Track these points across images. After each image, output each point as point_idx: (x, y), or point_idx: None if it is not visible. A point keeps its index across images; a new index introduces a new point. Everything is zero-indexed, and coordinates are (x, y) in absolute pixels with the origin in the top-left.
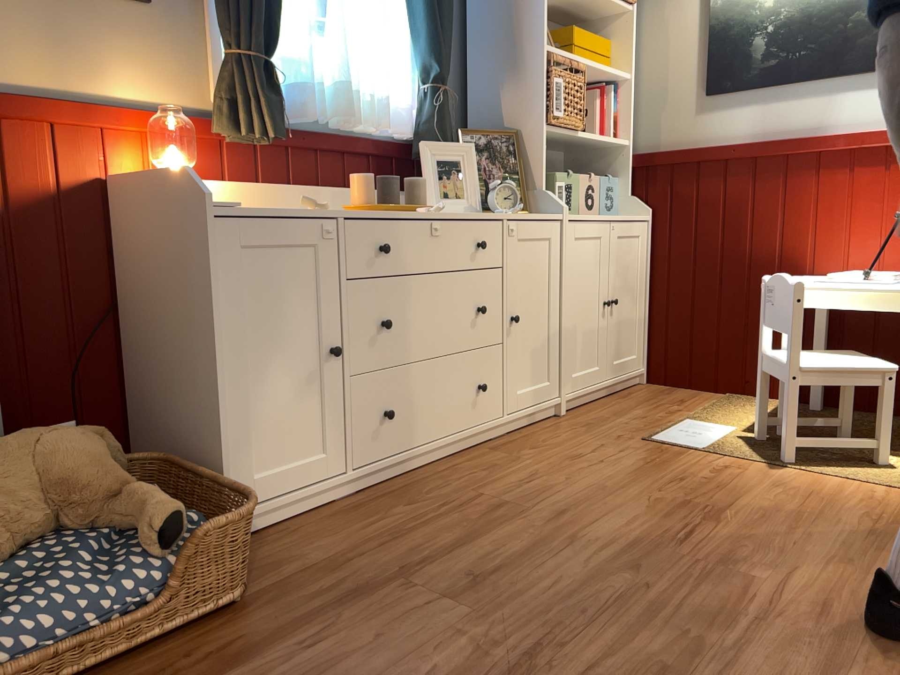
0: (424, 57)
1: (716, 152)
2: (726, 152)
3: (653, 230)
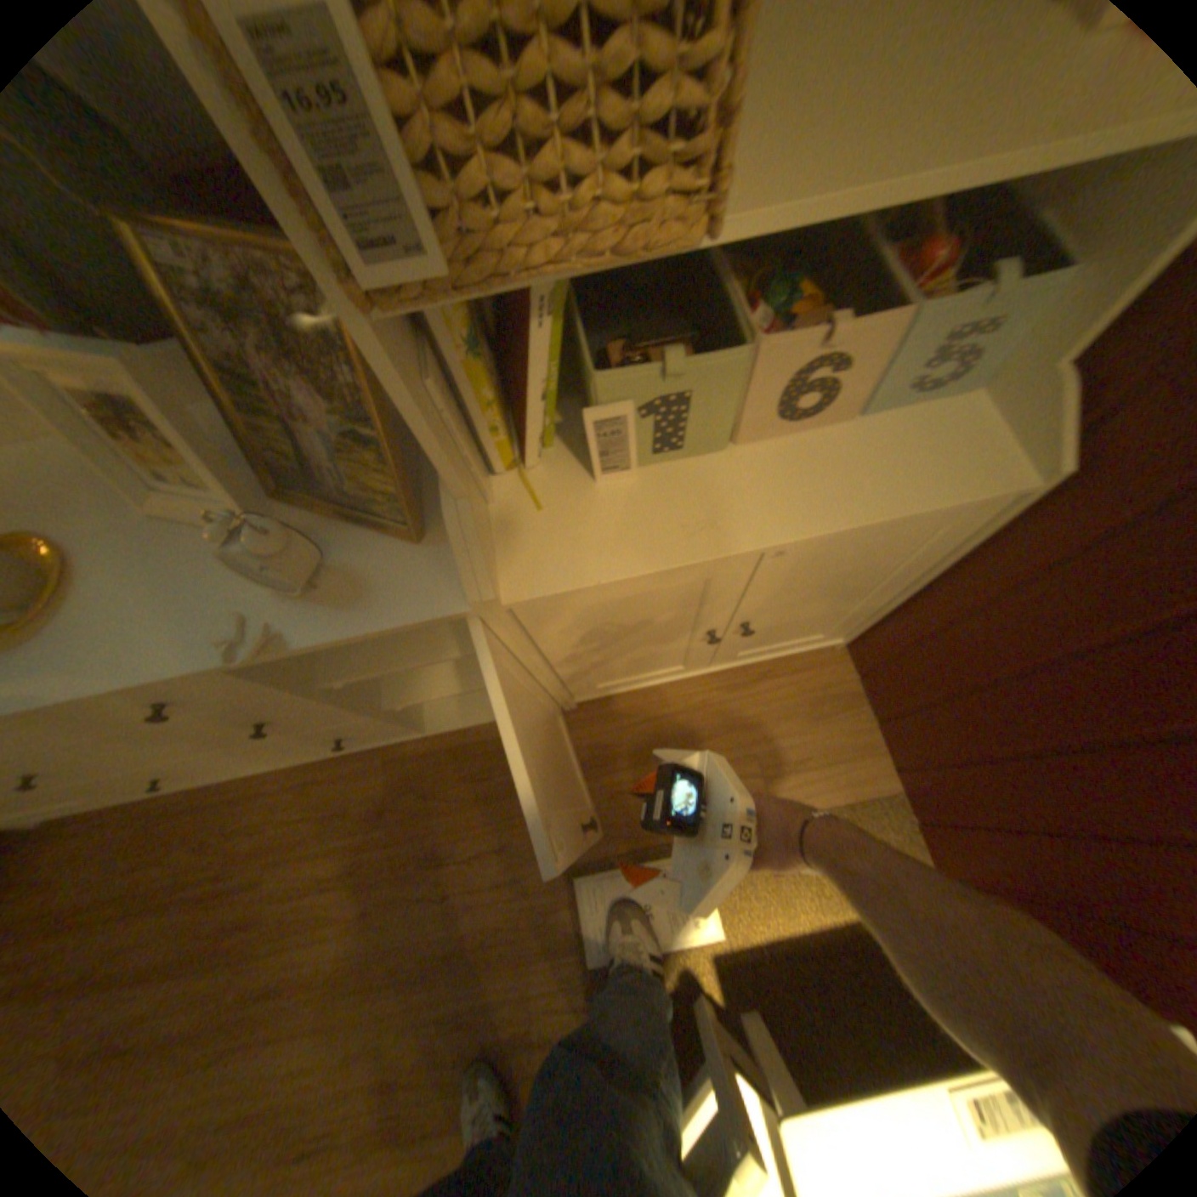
0: None
1: None
2: None
3: (1038, 513)
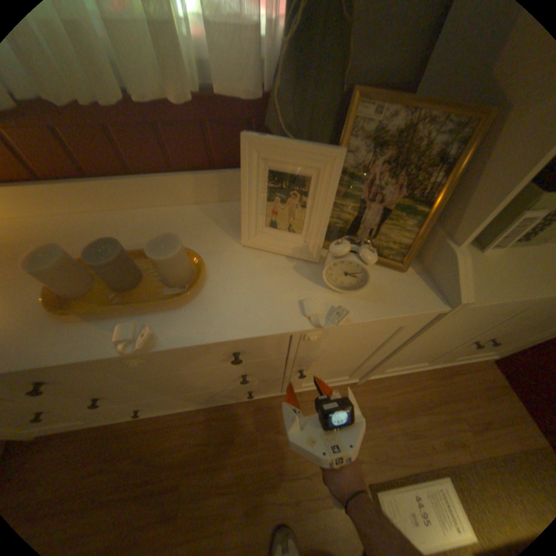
0: None
1: None
2: None
3: None
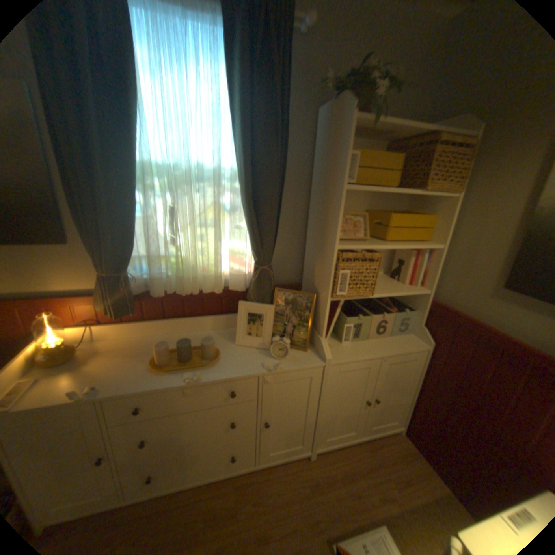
0: (252, 248)
1: (499, 339)
2: (507, 344)
3: (434, 357)
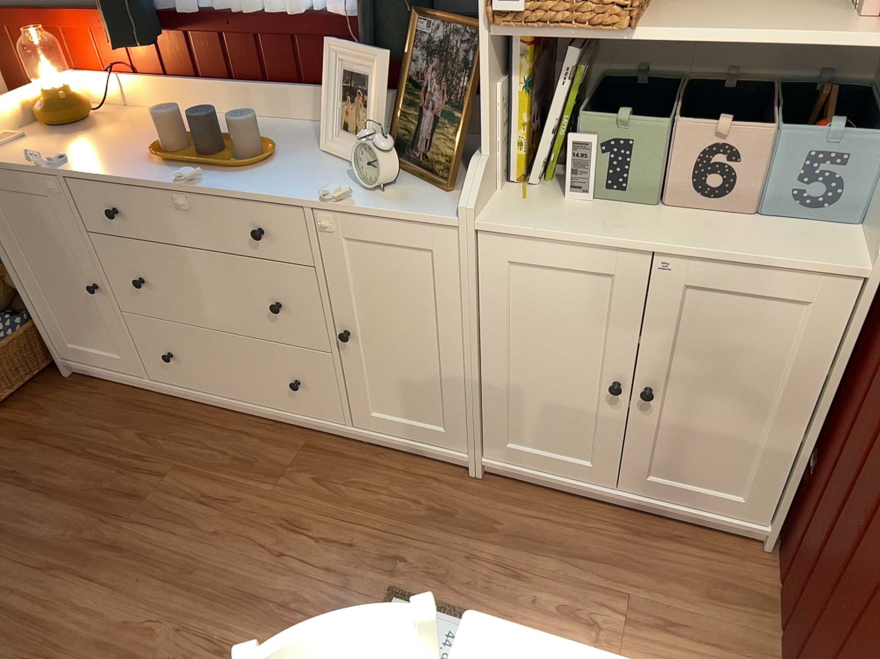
0: None
1: None
2: None
3: (873, 306)
